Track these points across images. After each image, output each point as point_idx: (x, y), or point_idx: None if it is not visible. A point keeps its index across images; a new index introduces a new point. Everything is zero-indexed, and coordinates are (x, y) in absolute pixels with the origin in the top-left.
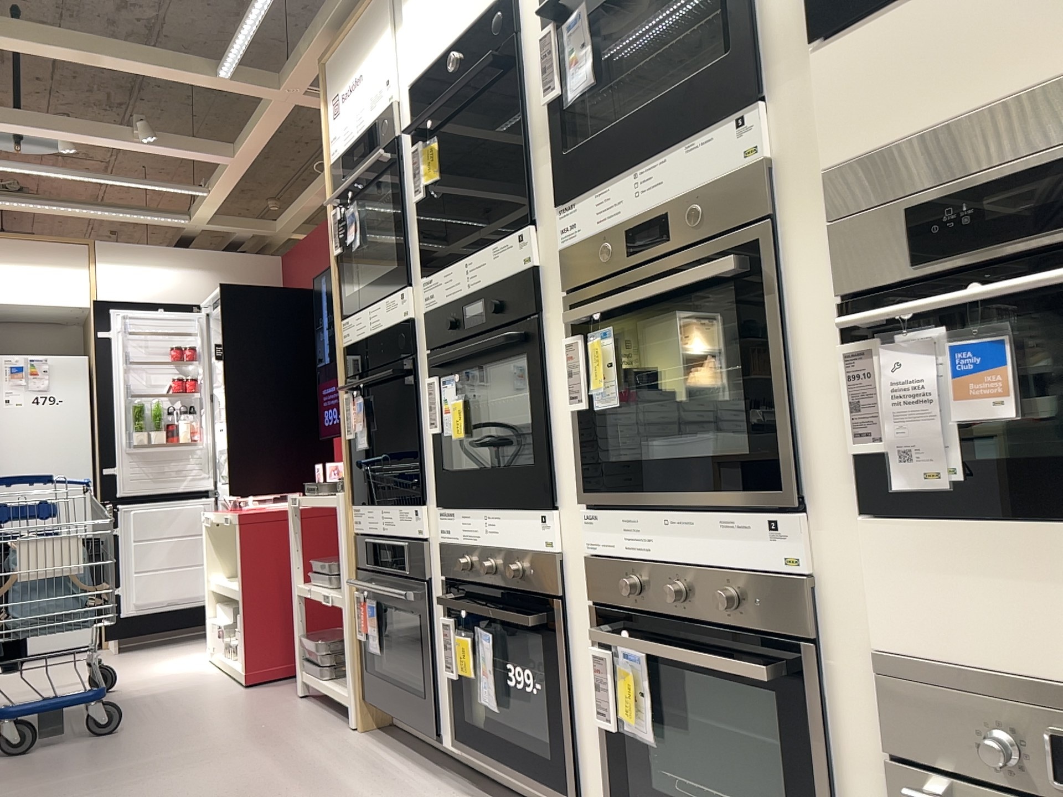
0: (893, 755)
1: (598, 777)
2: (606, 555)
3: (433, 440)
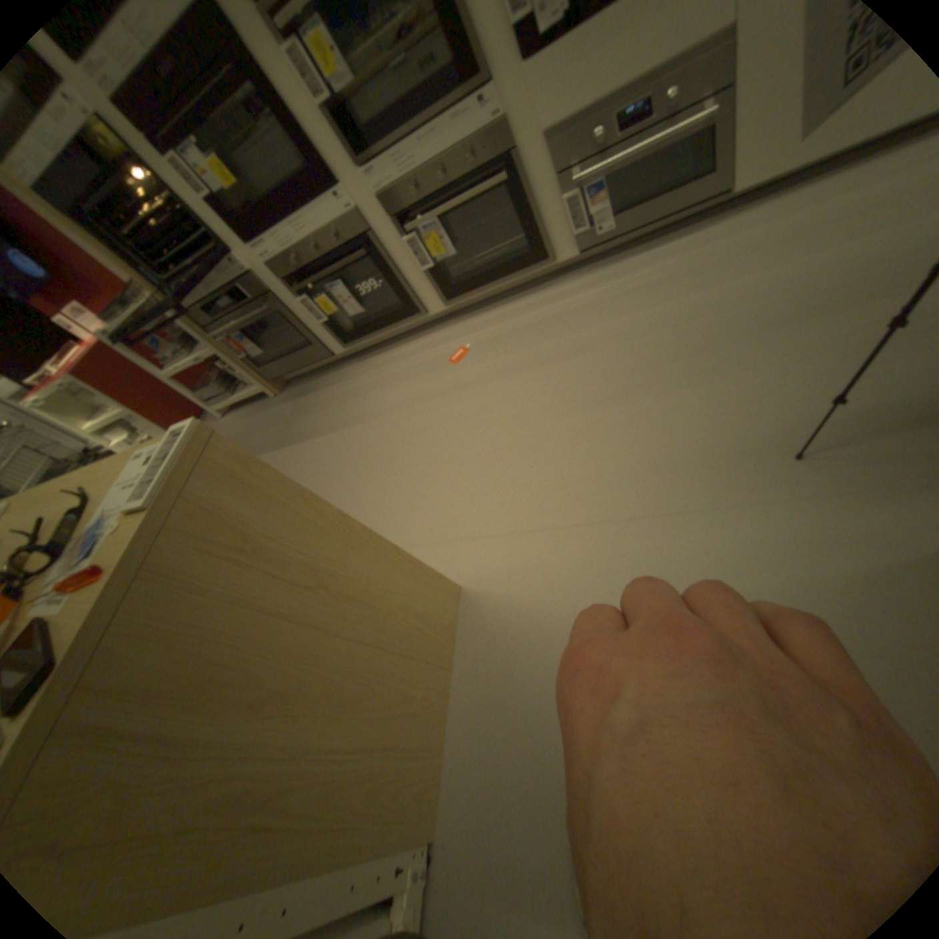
0: (560, 169)
1: (430, 292)
2: (388, 183)
3: (205, 202)
